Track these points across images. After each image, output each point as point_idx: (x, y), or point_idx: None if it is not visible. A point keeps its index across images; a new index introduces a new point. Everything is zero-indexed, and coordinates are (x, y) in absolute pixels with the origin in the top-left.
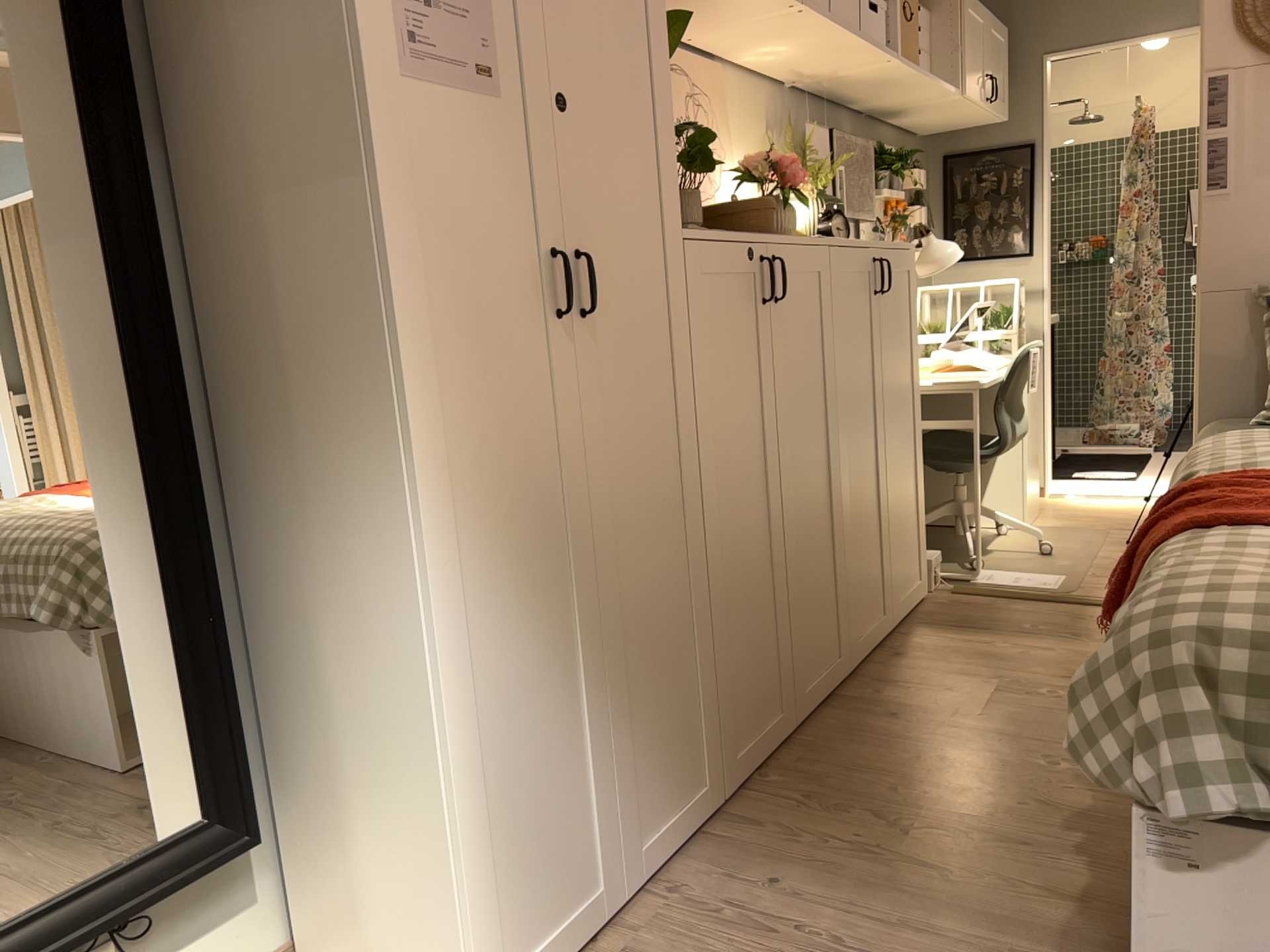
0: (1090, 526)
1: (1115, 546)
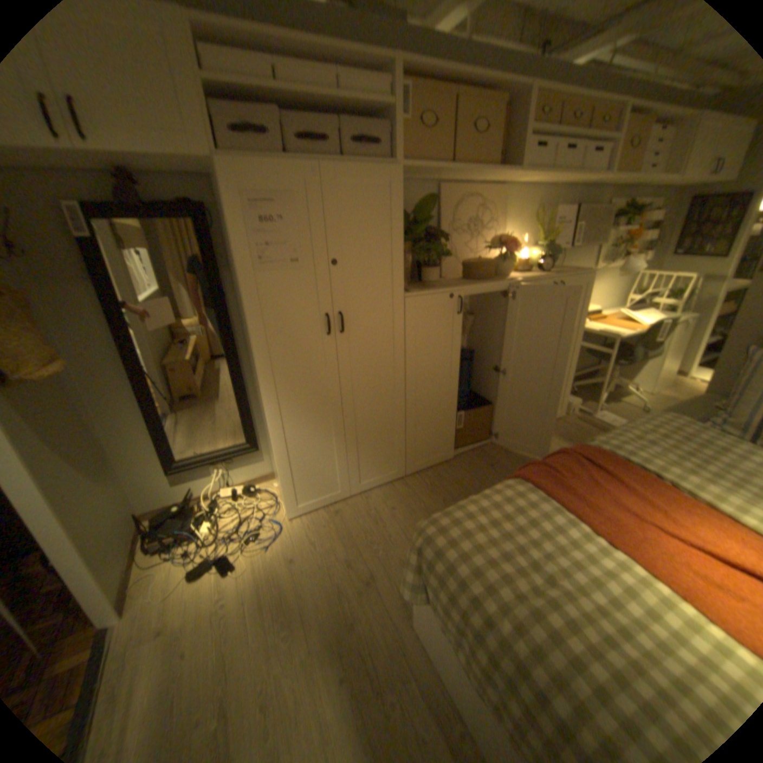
0: None
1: None
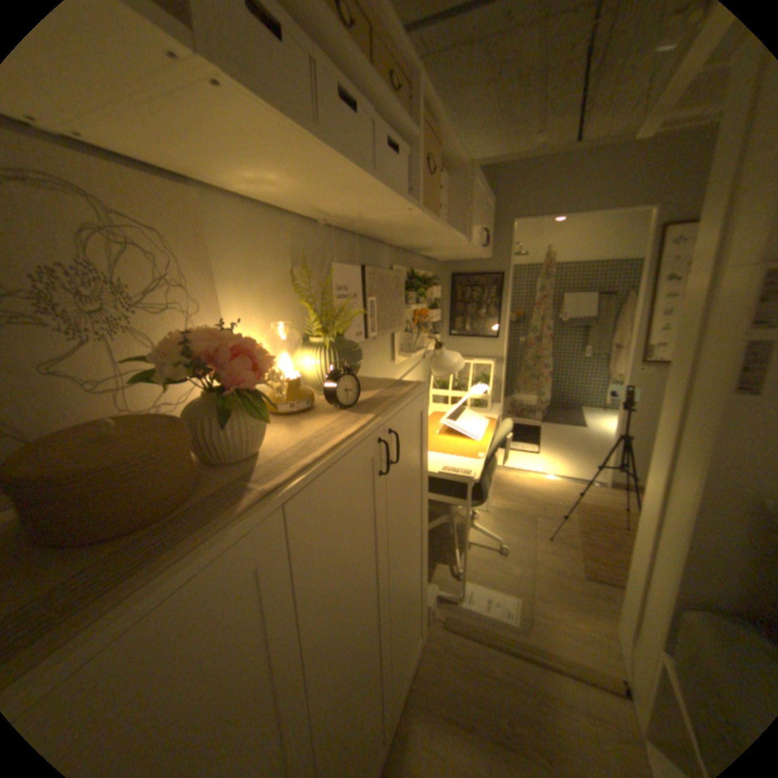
0: (523, 511)
1: (542, 545)
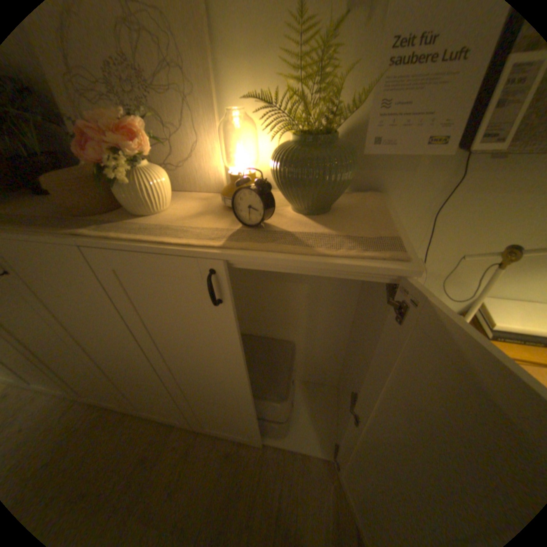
0: None
1: None
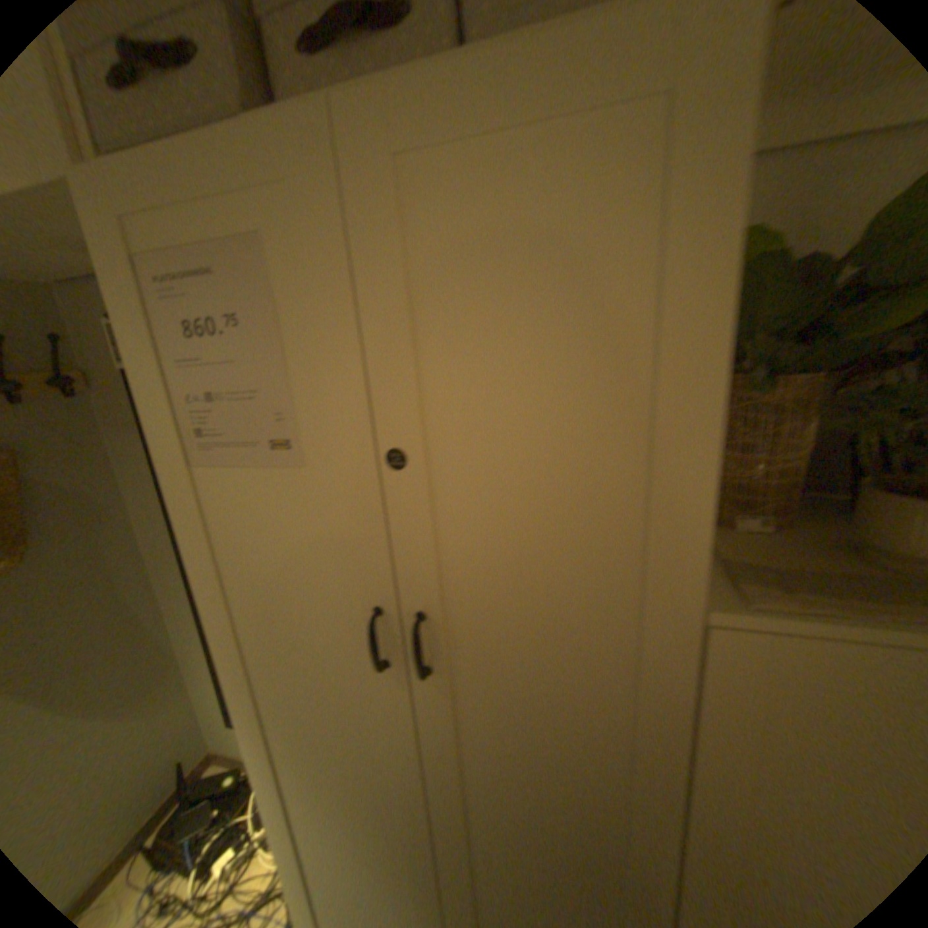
0: None
1: None
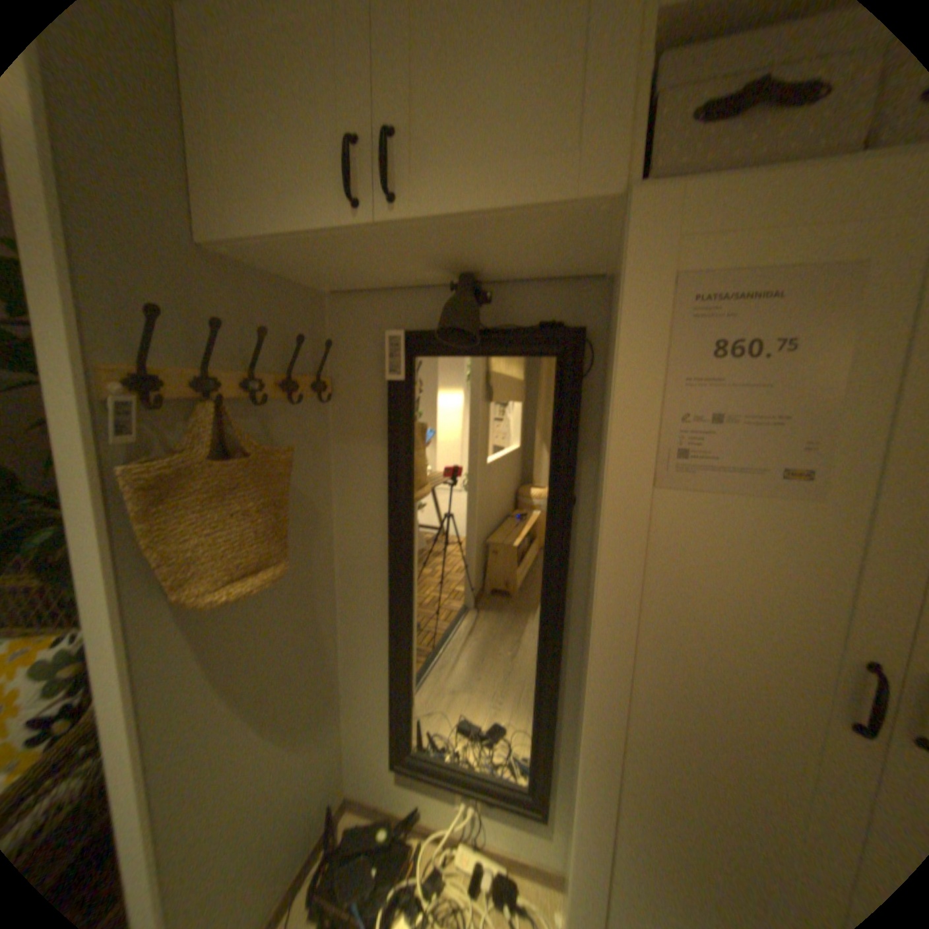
0: None
1: None
